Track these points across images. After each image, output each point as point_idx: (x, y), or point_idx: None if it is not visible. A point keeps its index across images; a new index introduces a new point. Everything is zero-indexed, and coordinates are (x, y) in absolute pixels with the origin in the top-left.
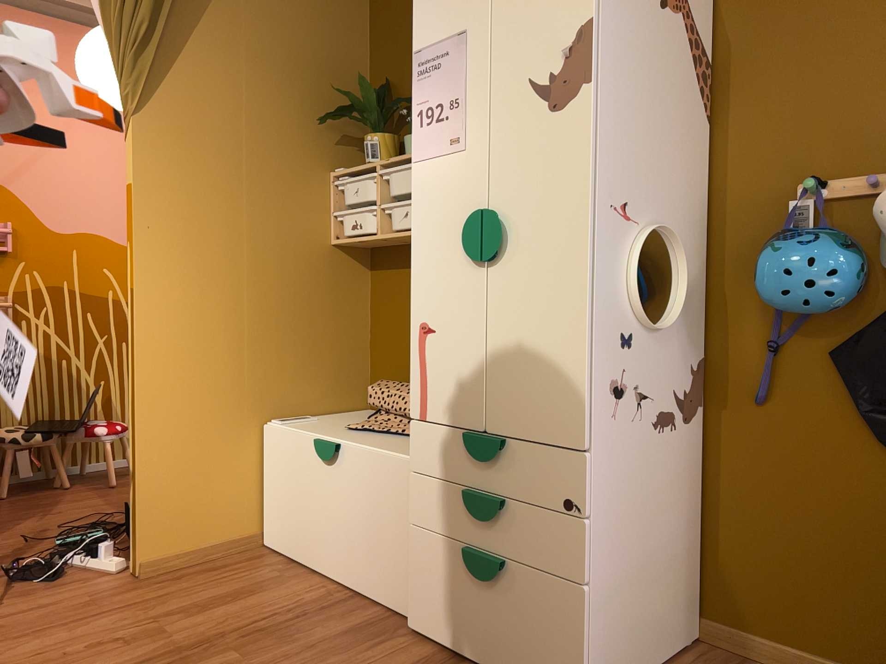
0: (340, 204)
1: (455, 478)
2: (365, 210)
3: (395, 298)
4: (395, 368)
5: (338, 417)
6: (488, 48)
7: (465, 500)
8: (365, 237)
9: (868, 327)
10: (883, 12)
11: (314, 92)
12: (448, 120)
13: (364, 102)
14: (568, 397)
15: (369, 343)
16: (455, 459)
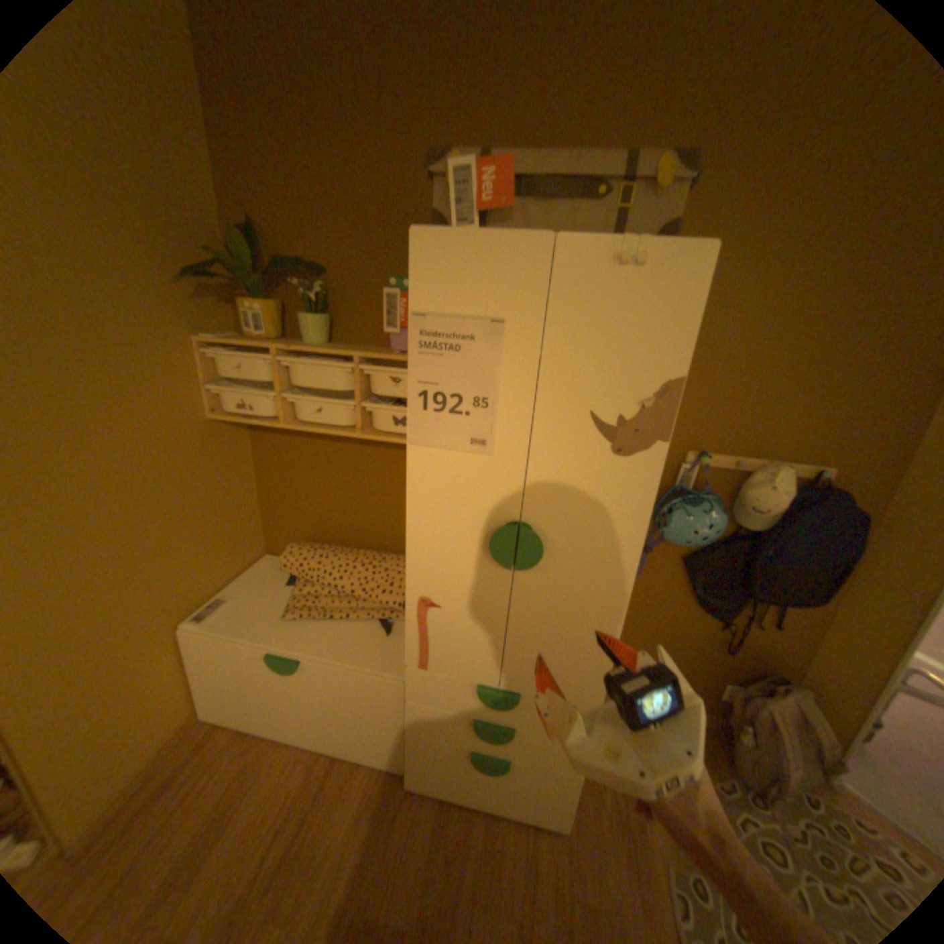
0: (210, 373)
1: (460, 711)
2: (259, 395)
3: (289, 463)
4: (296, 524)
5: (250, 585)
6: (538, 356)
7: (473, 727)
8: (263, 424)
9: (711, 549)
10: (780, 341)
11: (151, 228)
12: (469, 417)
13: (227, 249)
14: (590, 677)
15: (258, 498)
16: (461, 699)
